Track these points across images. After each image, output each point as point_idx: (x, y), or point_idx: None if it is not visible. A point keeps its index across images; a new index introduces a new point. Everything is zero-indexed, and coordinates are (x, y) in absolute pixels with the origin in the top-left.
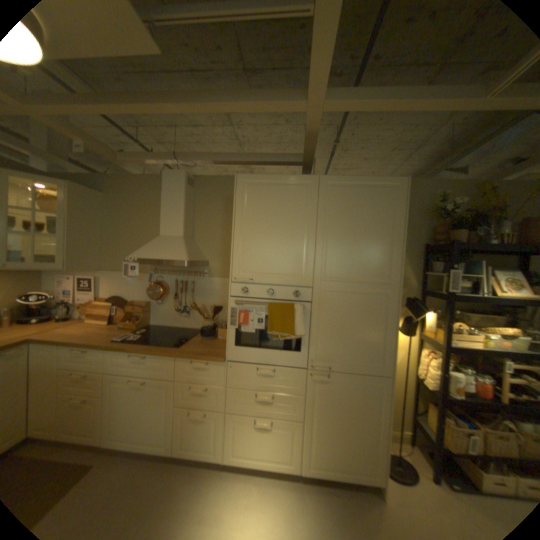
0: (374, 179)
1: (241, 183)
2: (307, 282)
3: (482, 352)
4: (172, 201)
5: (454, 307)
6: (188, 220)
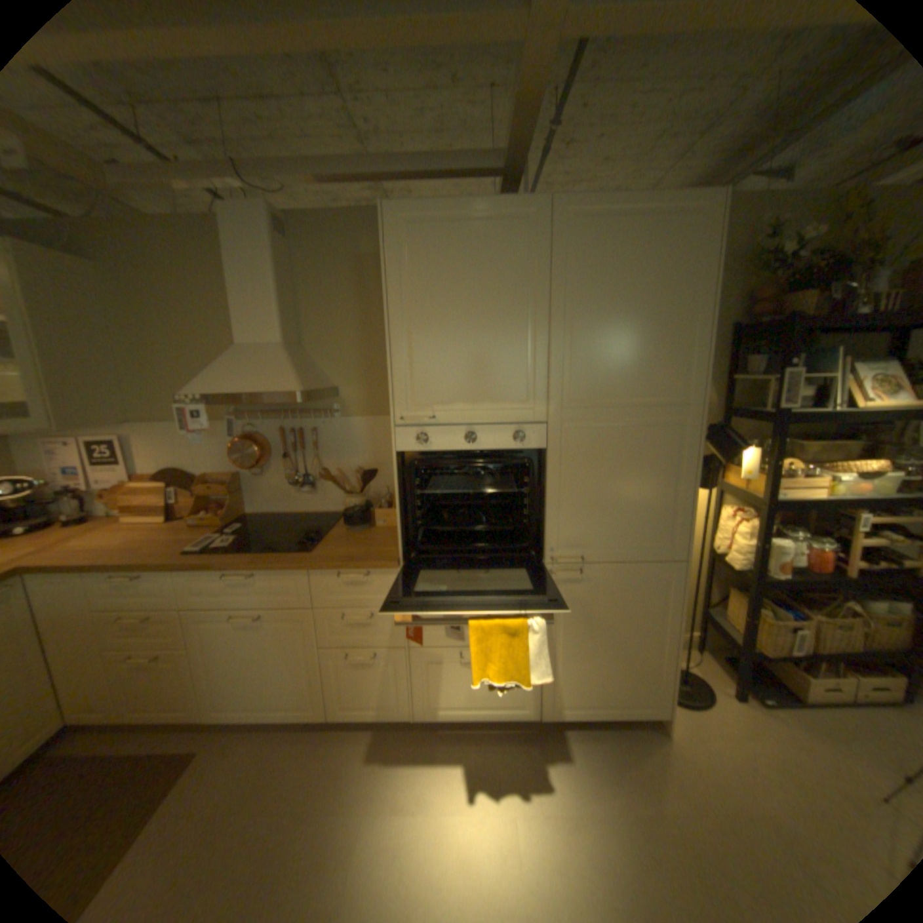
0: (661, 195)
1: (394, 220)
2: (537, 415)
3: (827, 504)
4: (248, 271)
5: (787, 433)
6: (285, 309)
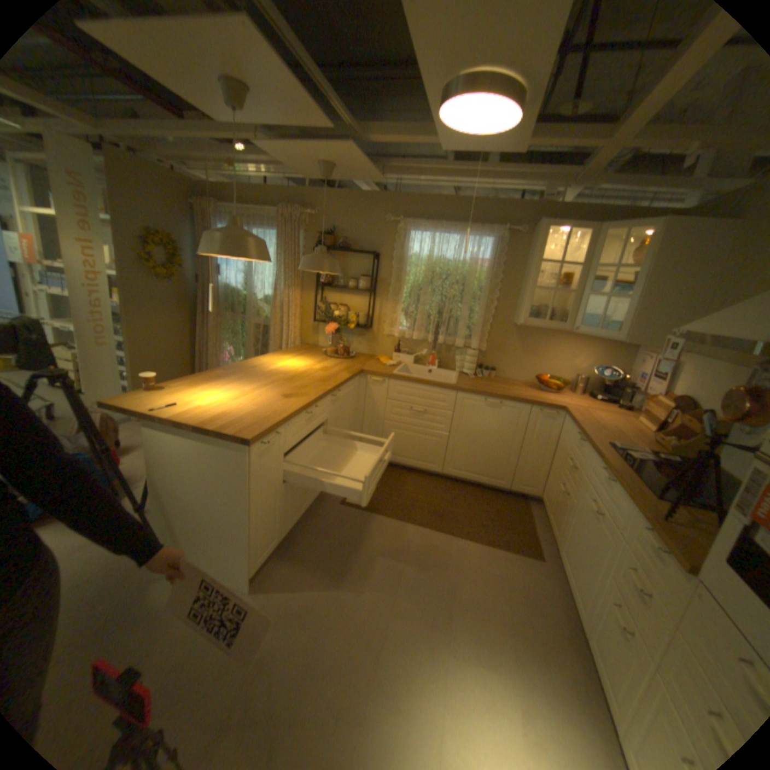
0: None
1: None
2: None
3: None
4: None
5: None
6: None
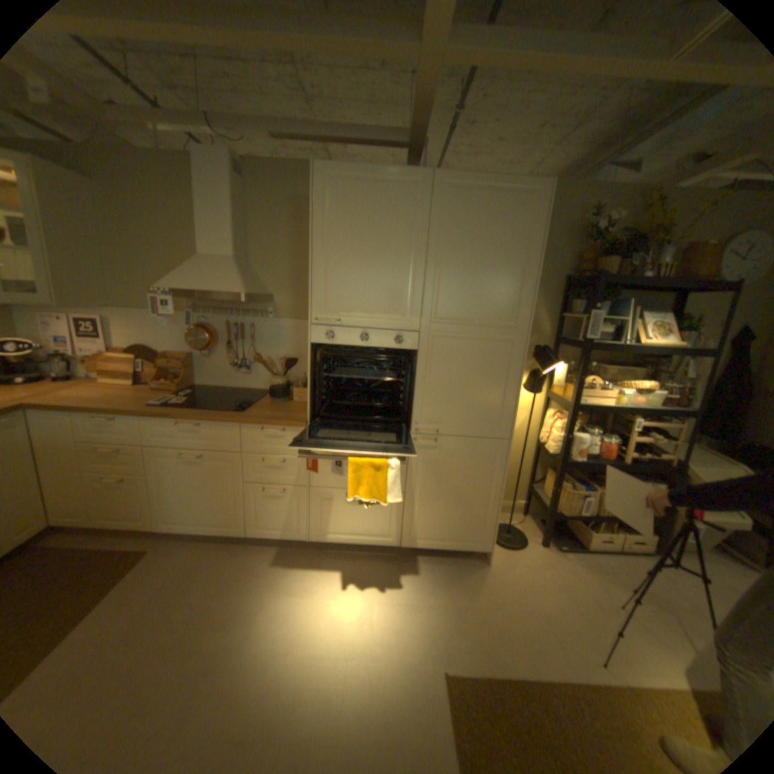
0: (508, 179)
1: (321, 176)
2: (412, 326)
3: (613, 409)
4: (212, 201)
5: (589, 357)
6: (238, 232)
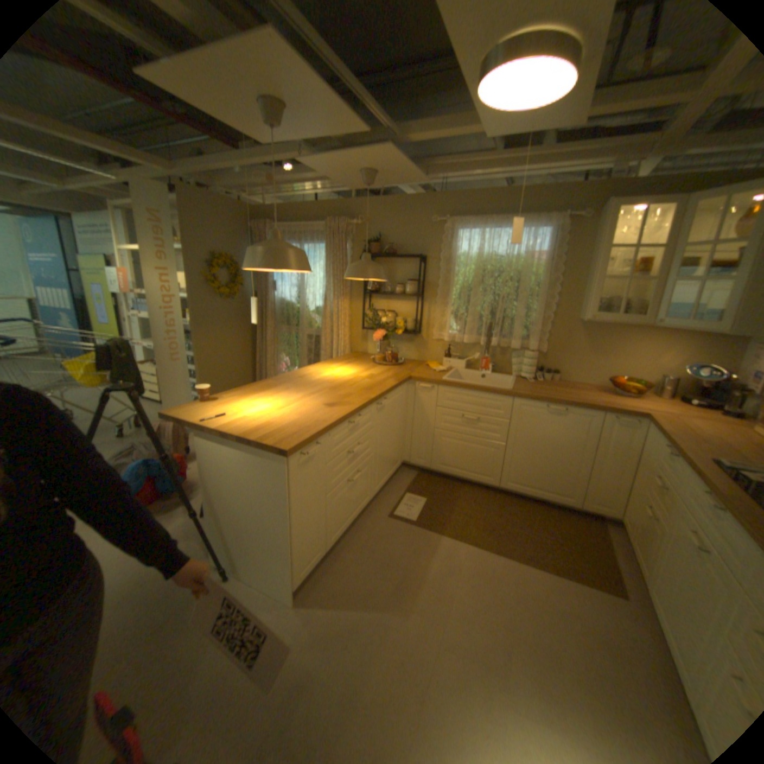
0: None
1: None
2: None
3: None
4: None
5: None
6: None
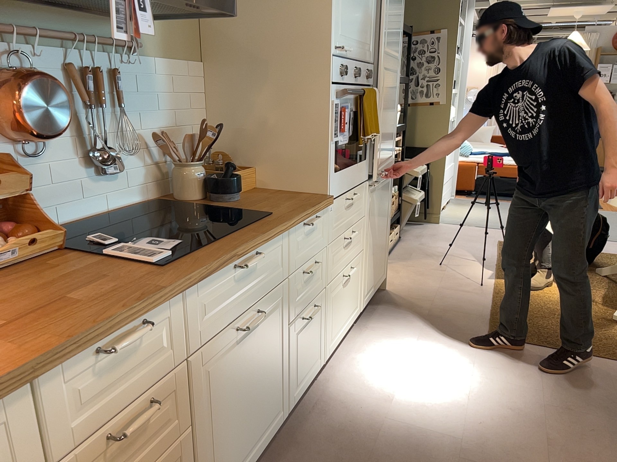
0: None
1: None
2: (372, 58)
3: None
4: None
5: None
6: None
